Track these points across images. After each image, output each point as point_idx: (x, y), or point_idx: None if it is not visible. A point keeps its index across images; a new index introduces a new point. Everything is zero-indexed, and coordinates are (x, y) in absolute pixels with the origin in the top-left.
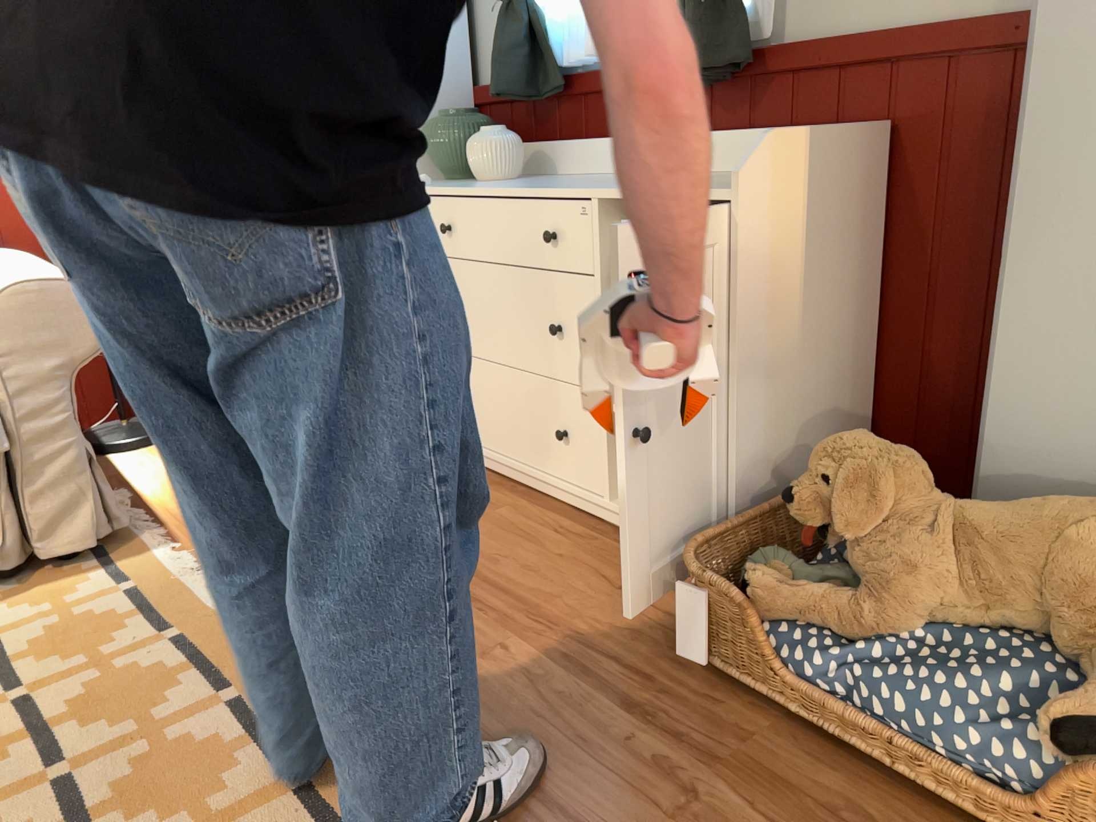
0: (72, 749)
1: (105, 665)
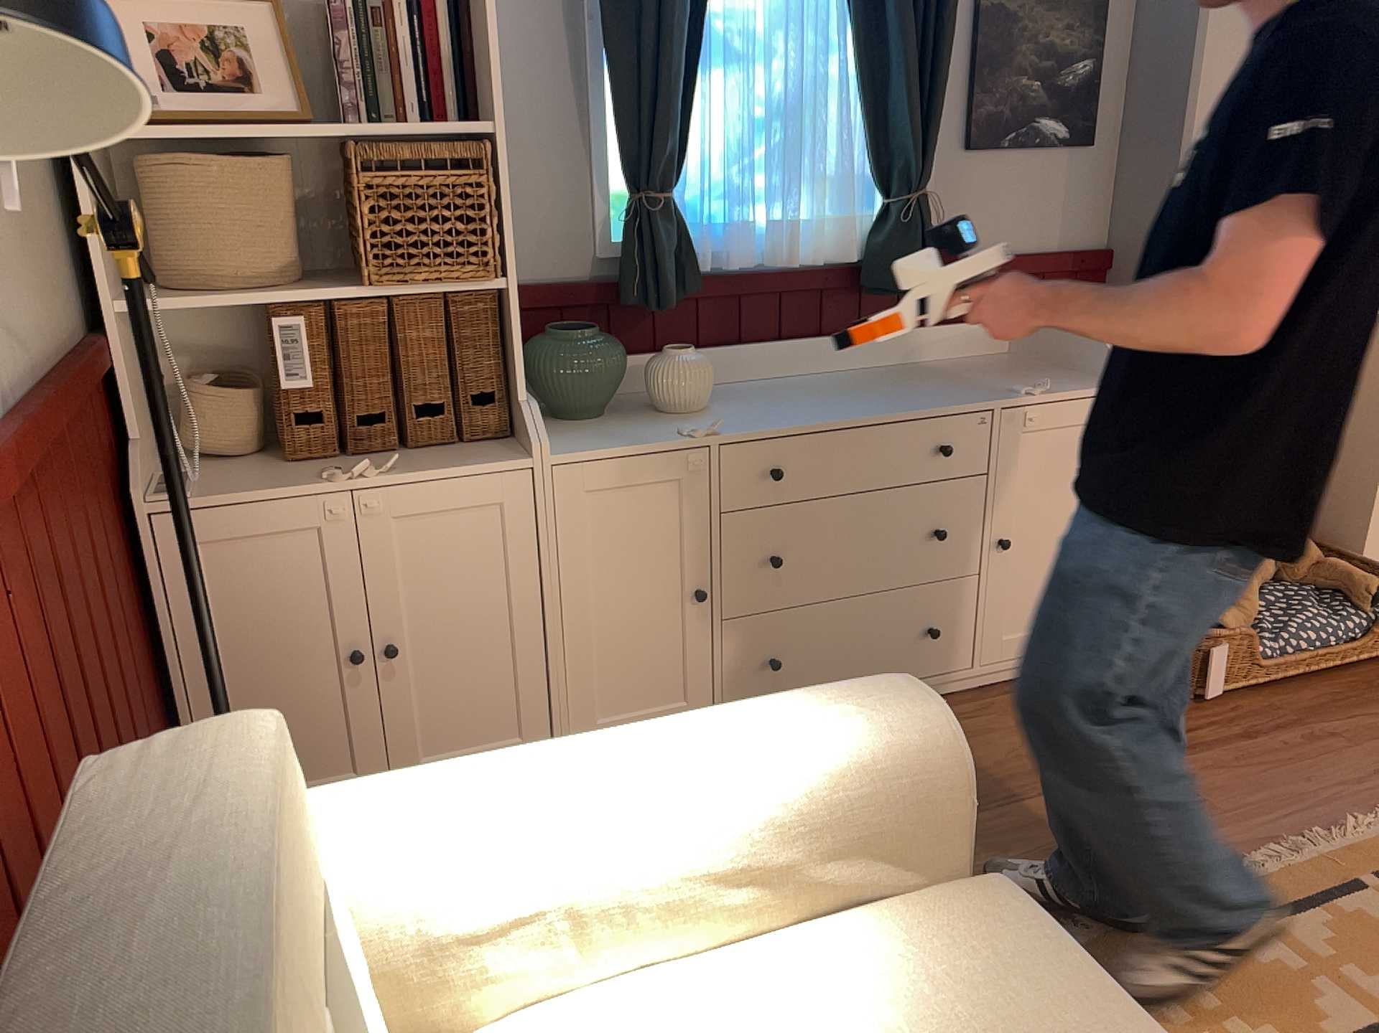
0: (1364, 1024)
1: (1214, 1019)
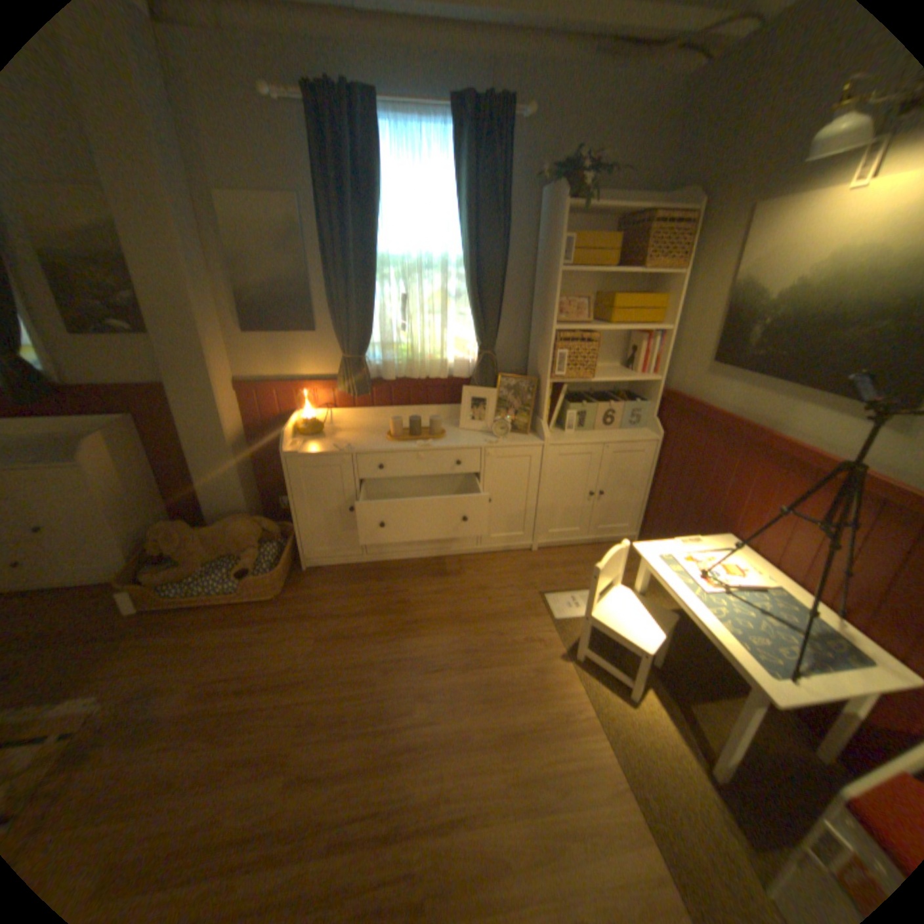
0: None
1: None
